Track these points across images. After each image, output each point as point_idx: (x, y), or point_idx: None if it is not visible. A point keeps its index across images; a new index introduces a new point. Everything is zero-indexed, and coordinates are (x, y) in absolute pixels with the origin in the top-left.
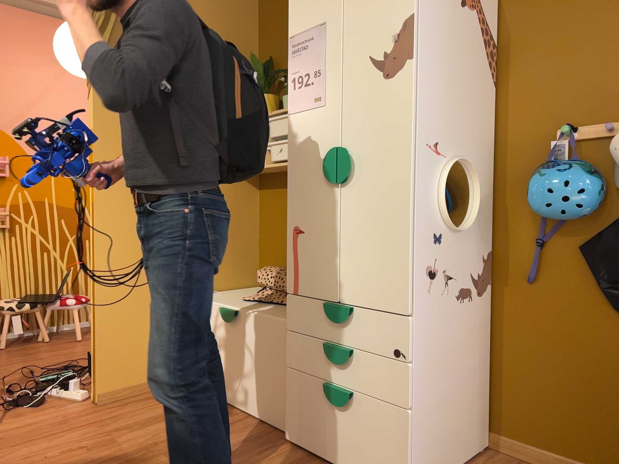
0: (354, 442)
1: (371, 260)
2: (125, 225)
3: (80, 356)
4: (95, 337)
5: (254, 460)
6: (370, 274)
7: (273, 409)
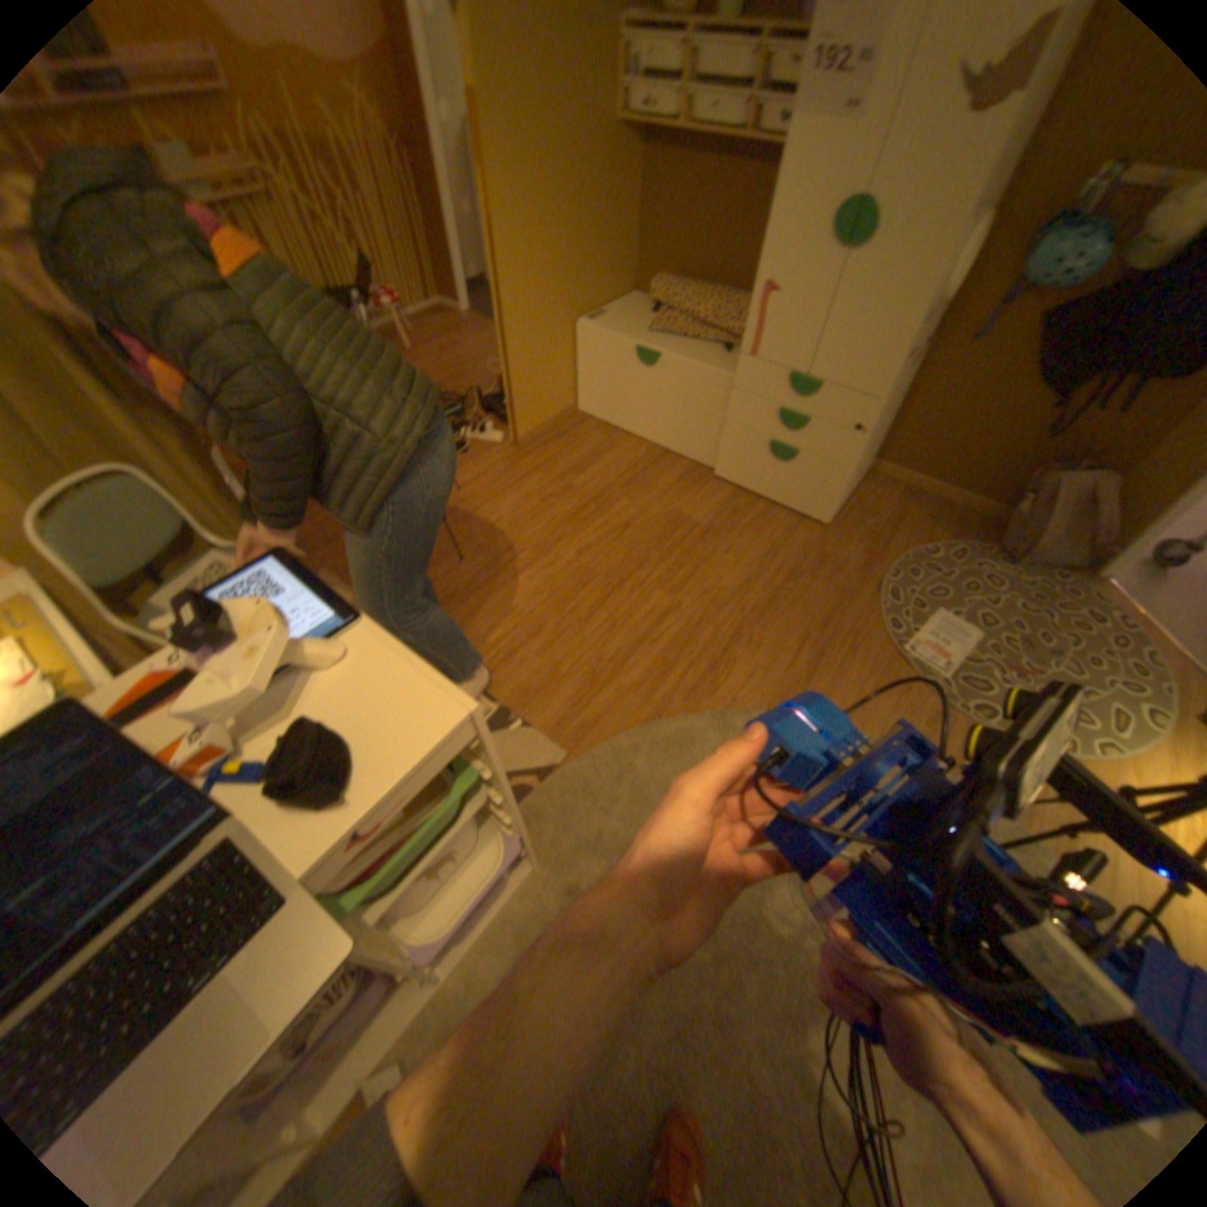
0: (786, 483)
1: (856, 342)
2: (520, 246)
3: (436, 380)
4: (510, 387)
5: (697, 497)
6: (850, 356)
7: (695, 449)
